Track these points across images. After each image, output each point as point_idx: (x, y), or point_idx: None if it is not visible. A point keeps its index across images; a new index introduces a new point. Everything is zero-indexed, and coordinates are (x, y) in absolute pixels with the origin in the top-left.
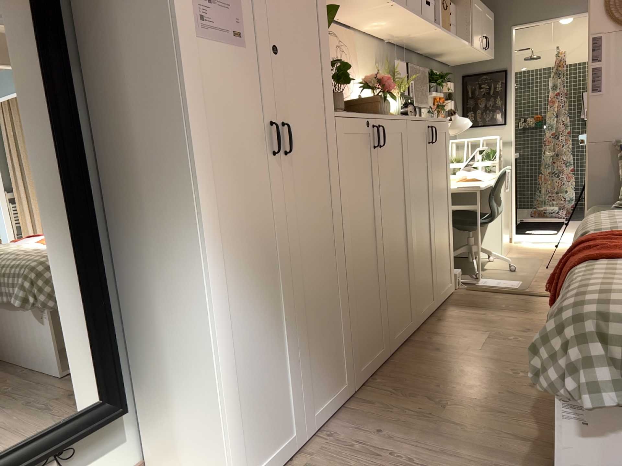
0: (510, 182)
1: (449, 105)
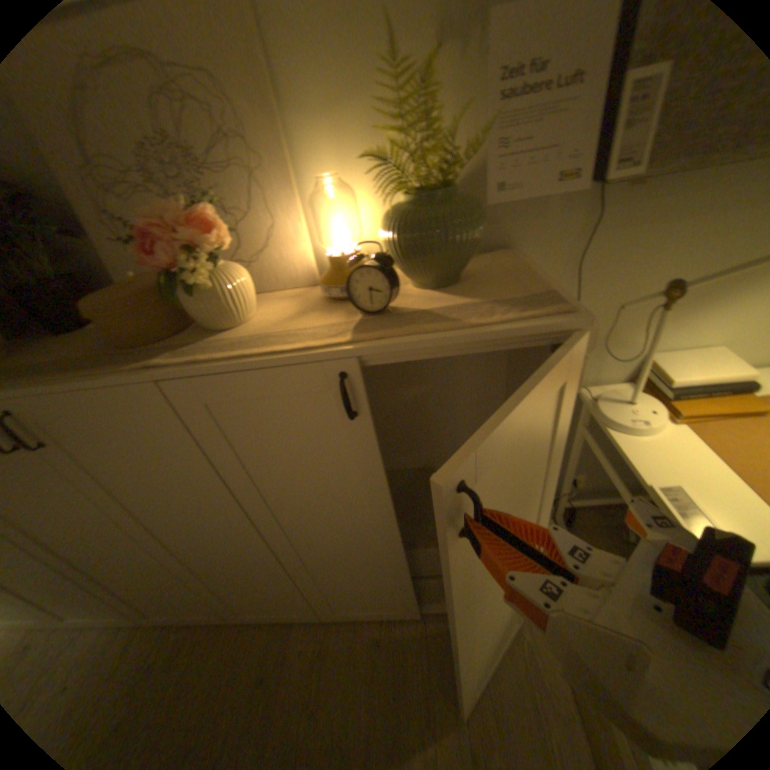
0: None
1: None
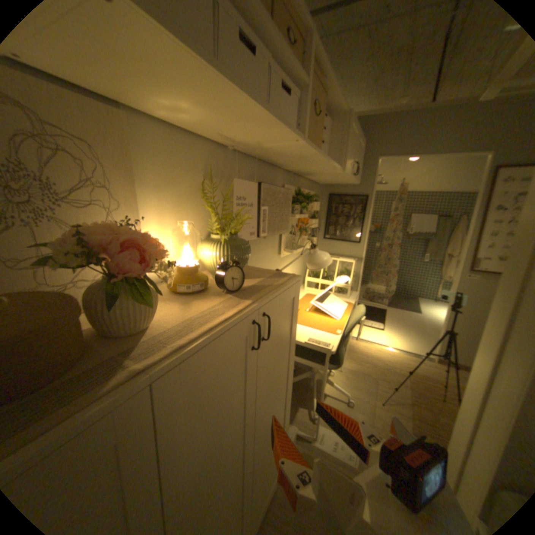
0: (357, 292)
1: (316, 222)
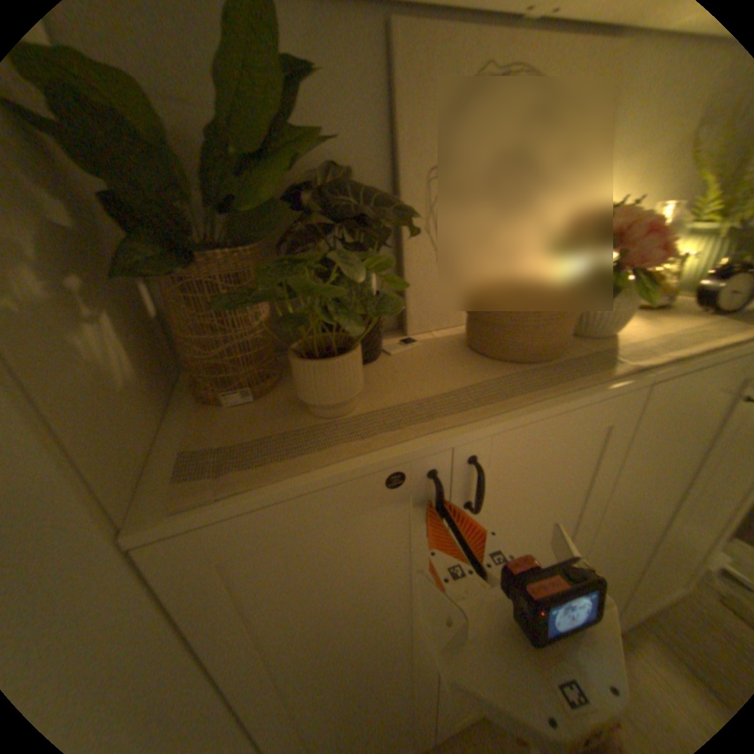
0: None
1: None
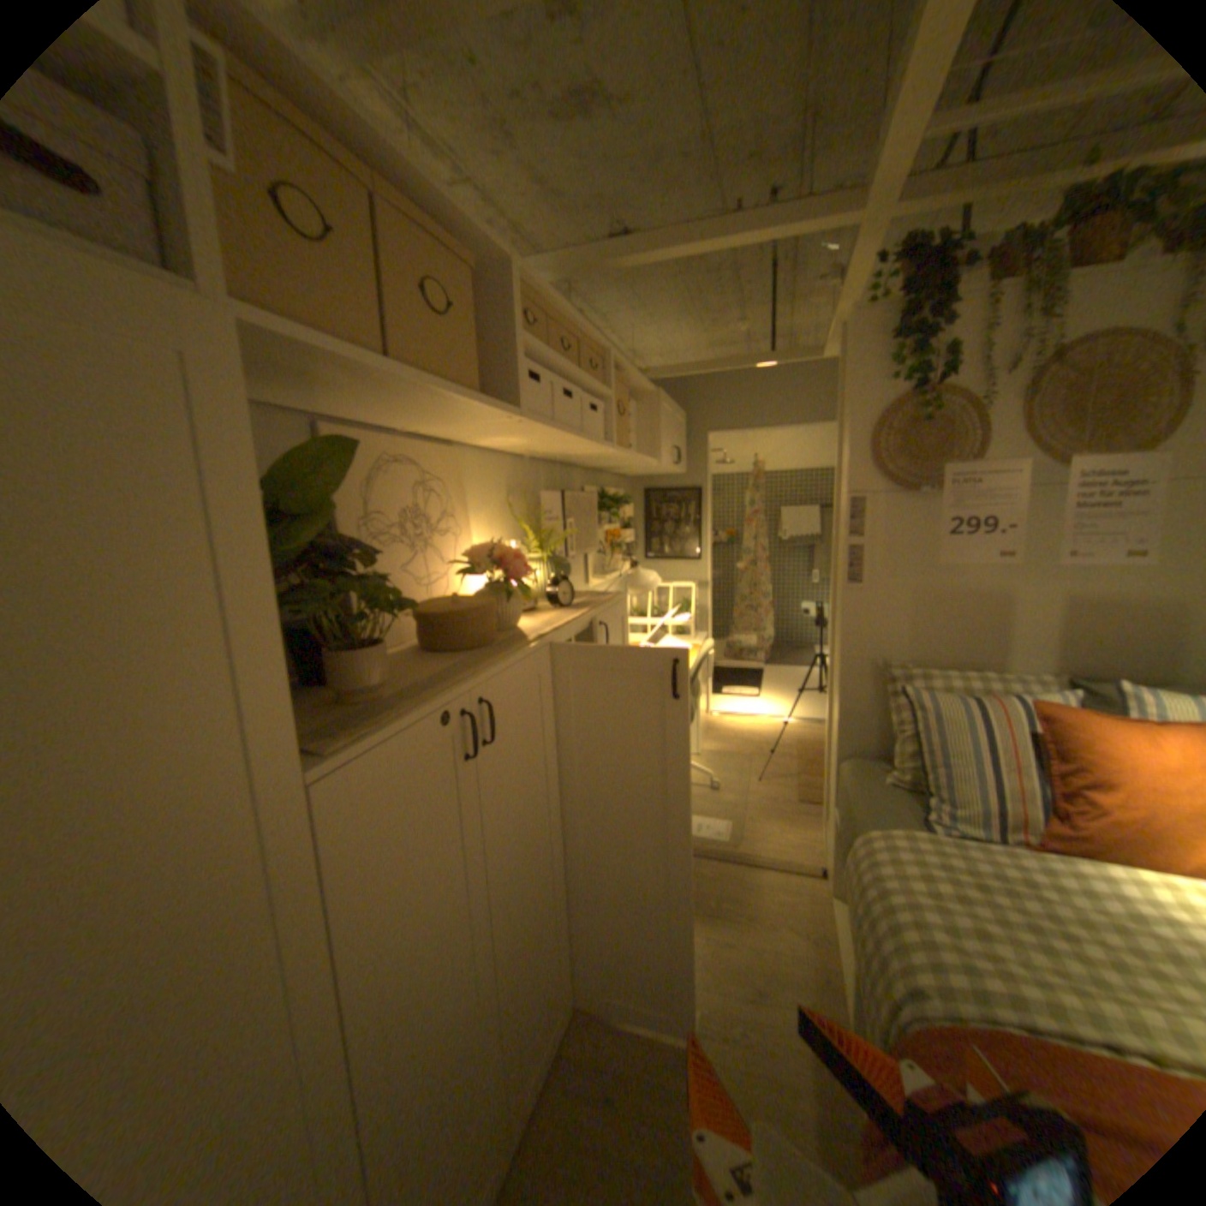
0: (708, 637)
1: (631, 535)
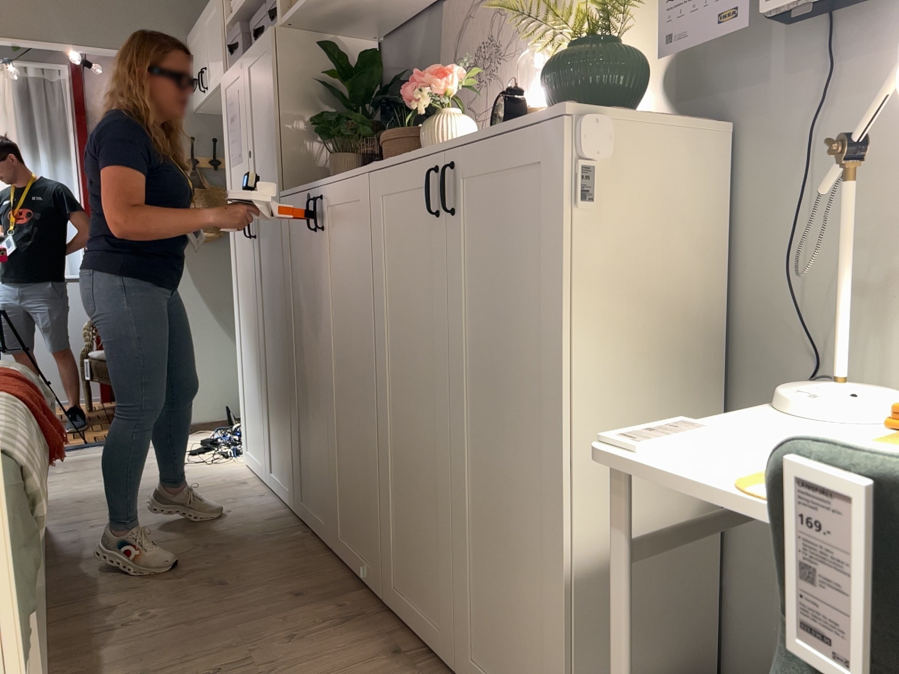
0: None
1: None
